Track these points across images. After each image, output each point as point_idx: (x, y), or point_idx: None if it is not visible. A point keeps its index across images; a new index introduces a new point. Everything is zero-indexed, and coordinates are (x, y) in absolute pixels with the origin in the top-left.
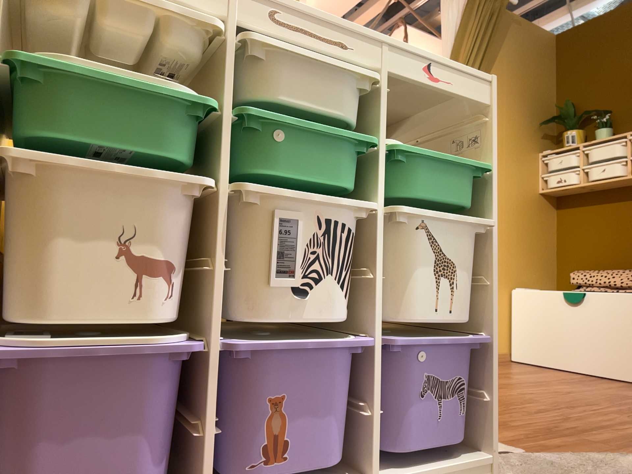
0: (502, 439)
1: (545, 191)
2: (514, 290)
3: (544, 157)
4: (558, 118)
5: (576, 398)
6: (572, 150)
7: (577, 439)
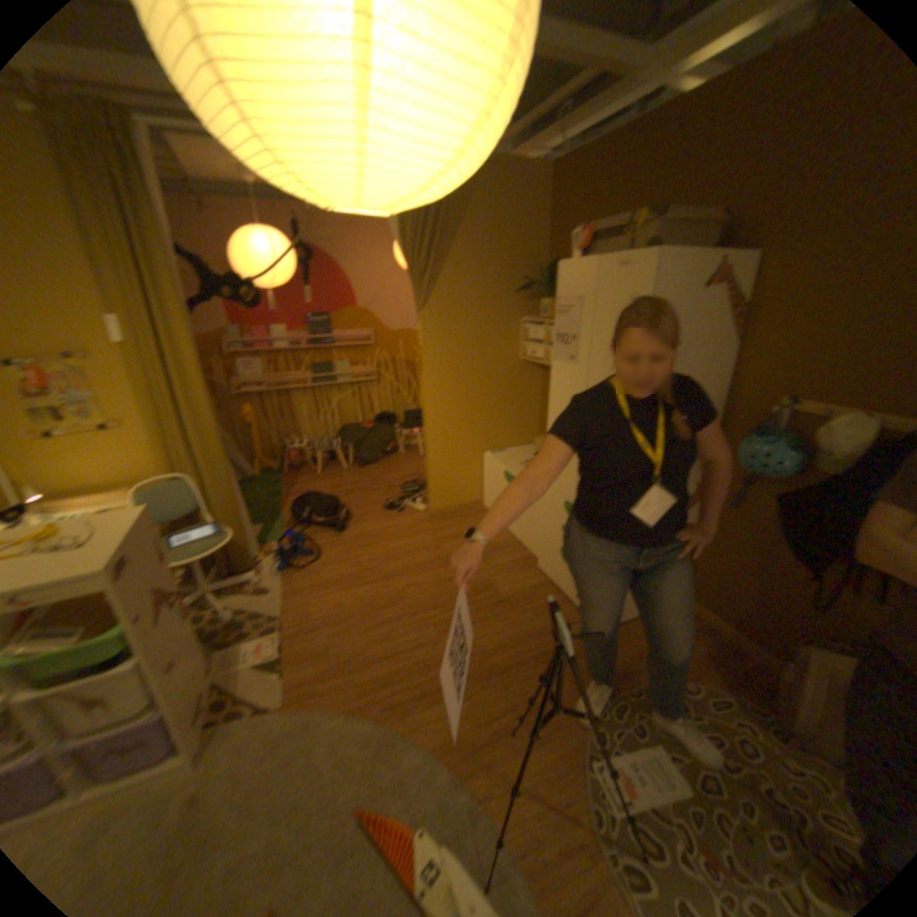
0: (285, 693)
1: (525, 360)
2: (484, 458)
3: (525, 325)
4: (537, 284)
5: (438, 600)
6: (545, 323)
7: (341, 689)
